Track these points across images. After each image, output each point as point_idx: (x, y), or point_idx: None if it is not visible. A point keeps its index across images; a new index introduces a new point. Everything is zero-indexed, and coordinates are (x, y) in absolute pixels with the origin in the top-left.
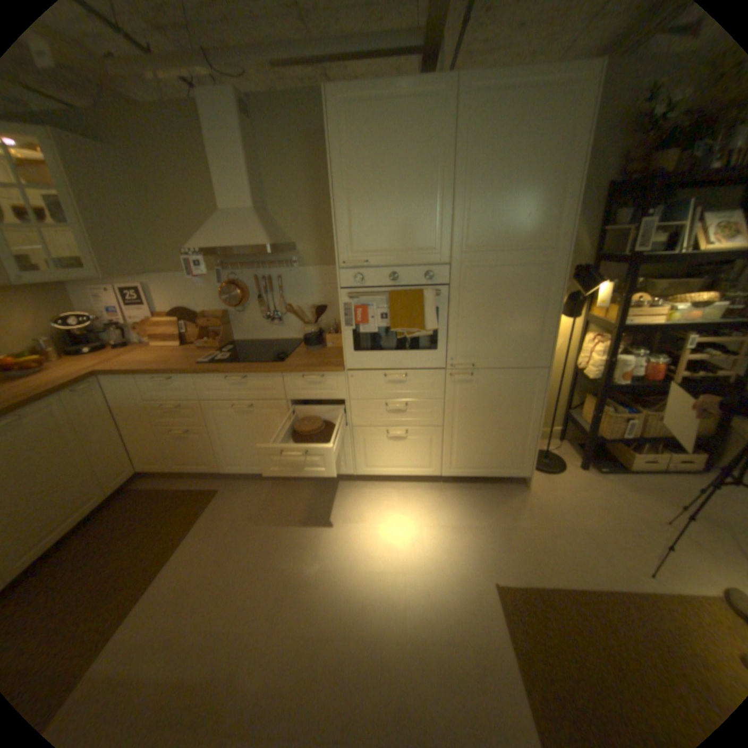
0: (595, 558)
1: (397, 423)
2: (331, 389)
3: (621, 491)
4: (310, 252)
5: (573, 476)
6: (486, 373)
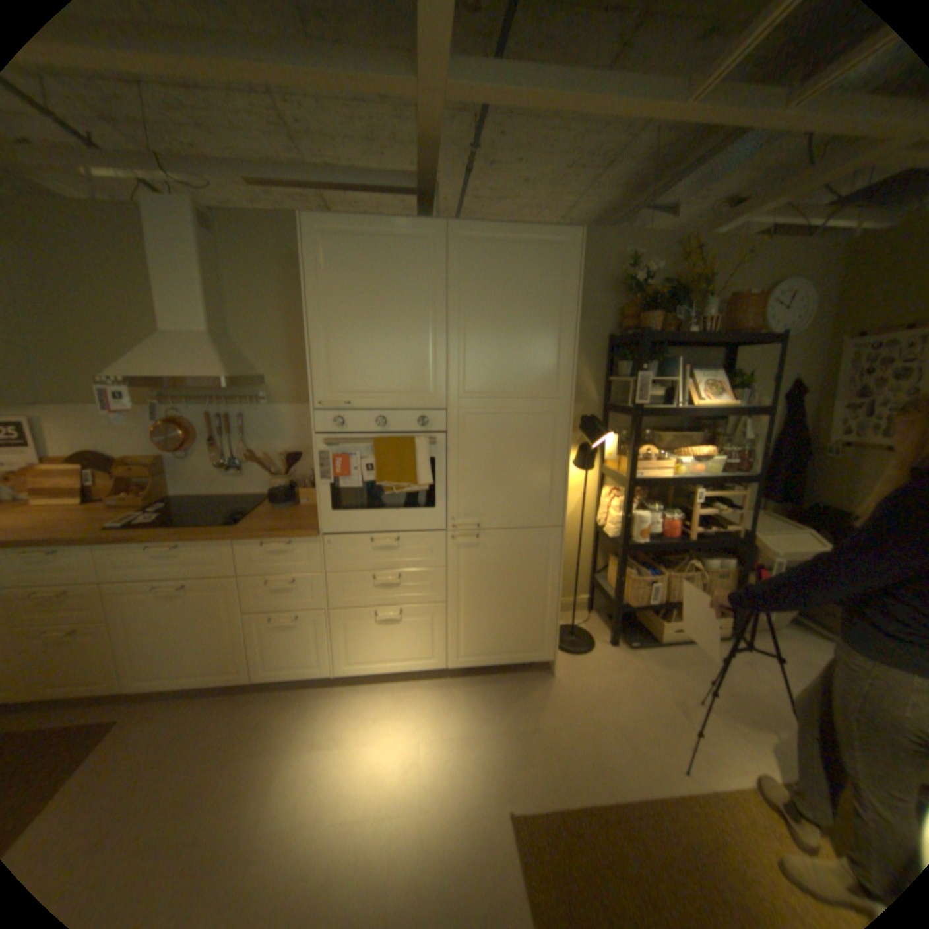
0: (627, 759)
1: (389, 601)
2: (302, 560)
3: (654, 669)
4: (284, 387)
5: (602, 654)
6: (494, 534)
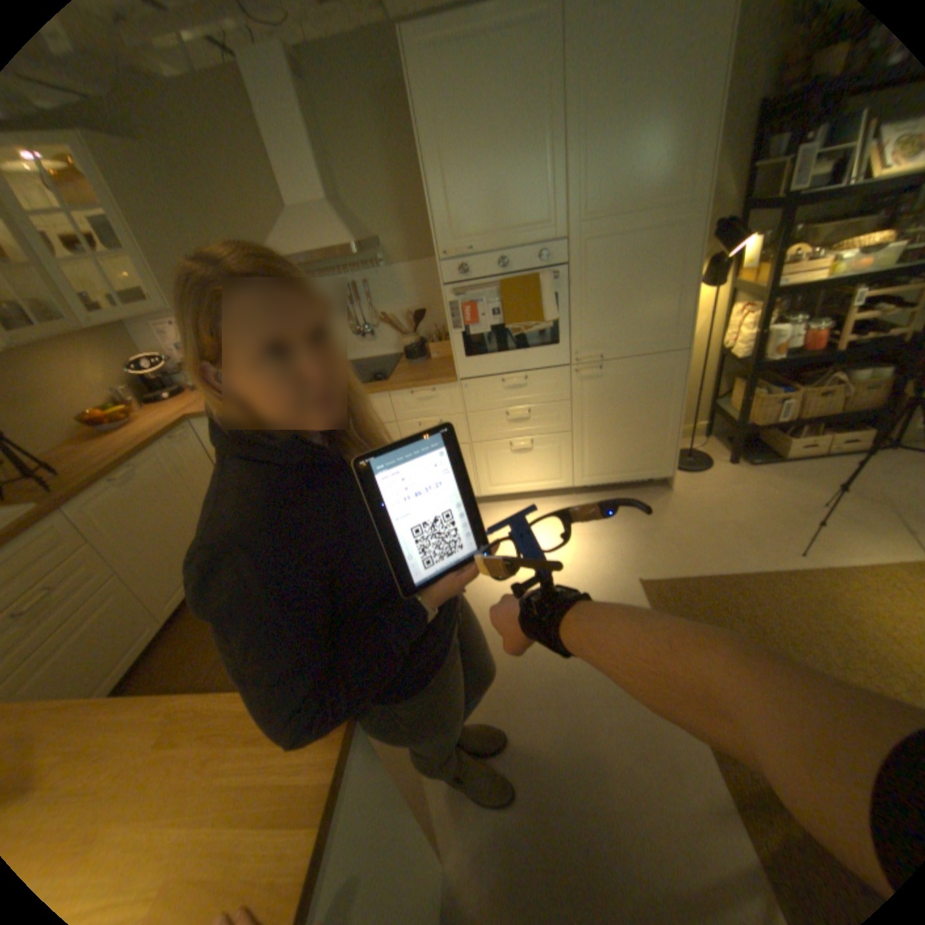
0: (742, 546)
1: (520, 433)
2: (444, 404)
3: (775, 480)
4: (397, 246)
5: (720, 471)
6: (616, 364)
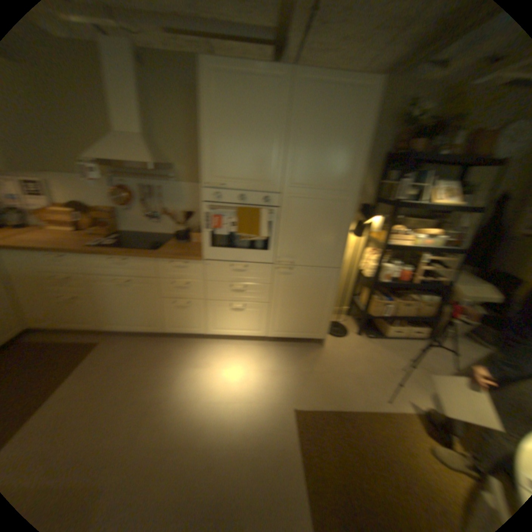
0: (359, 392)
1: (240, 298)
2: (195, 272)
3: (380, 349)
4: (187, 171)
5: (353, 339)
6: (302, 268)
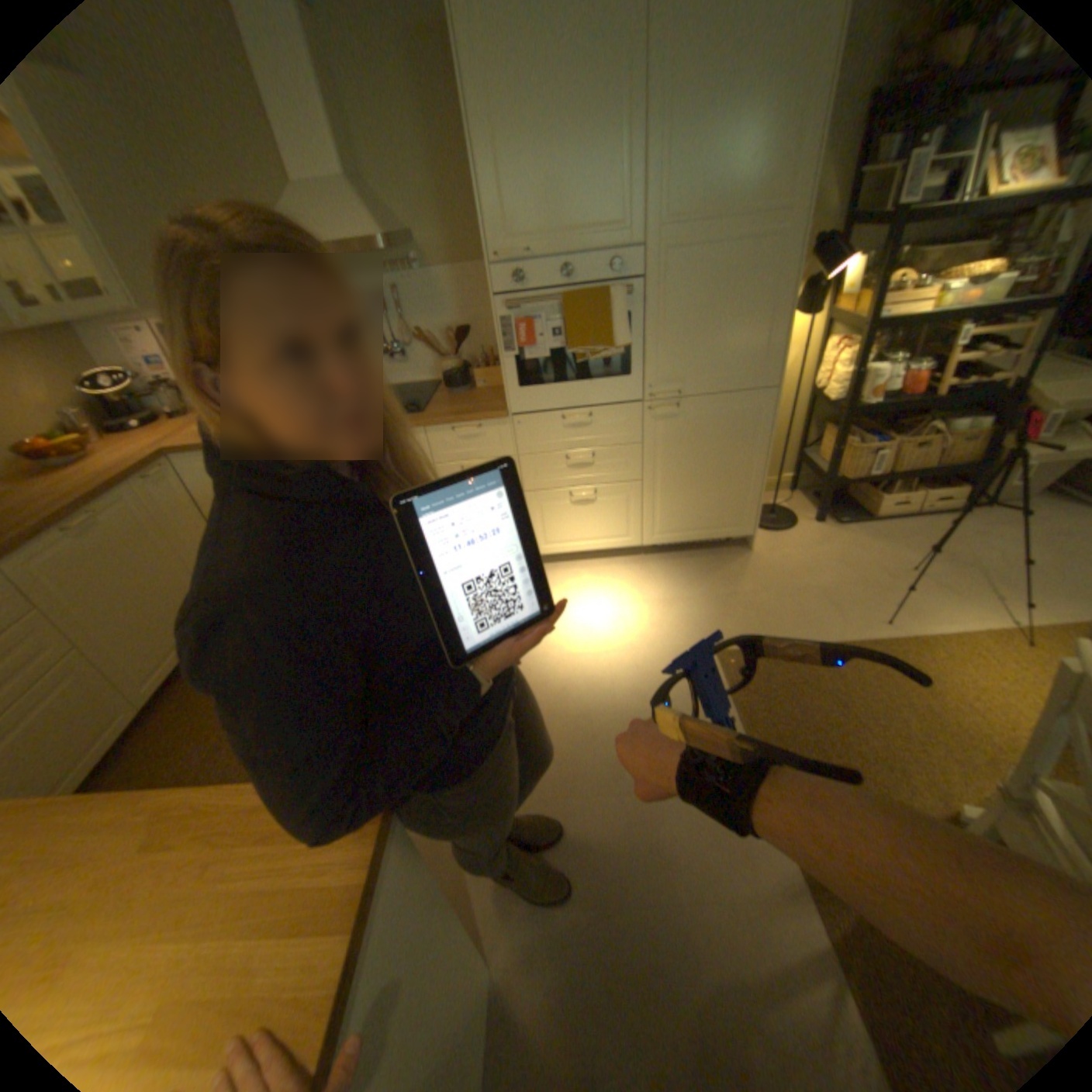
0: (825, 613)
1: (582, 481)
2: (492, 443)
3: (862, 540)
4: (433, 243)
5: (804, 530)
6: (695, 402)
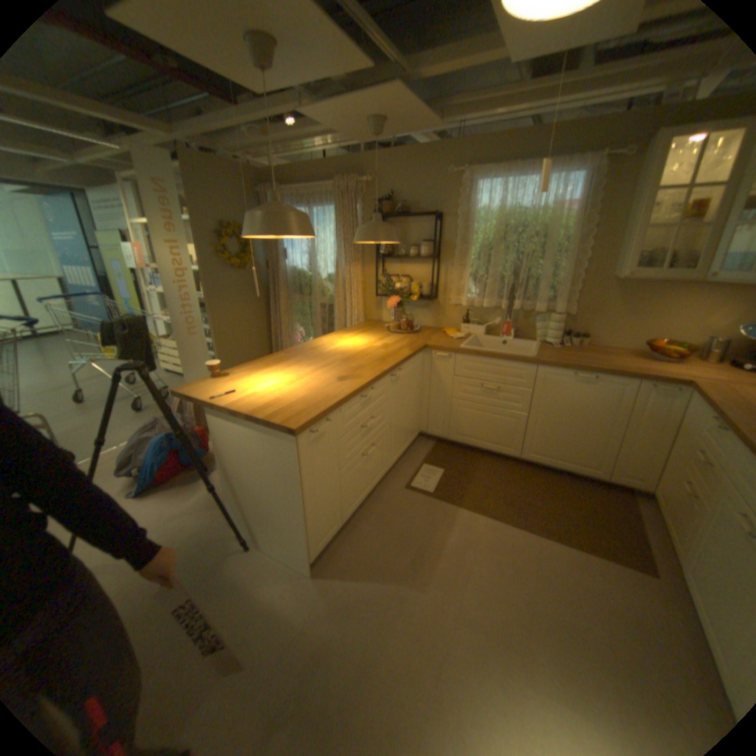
0: None
1: None
2: None
3: None
4: None
5: None
6: None
